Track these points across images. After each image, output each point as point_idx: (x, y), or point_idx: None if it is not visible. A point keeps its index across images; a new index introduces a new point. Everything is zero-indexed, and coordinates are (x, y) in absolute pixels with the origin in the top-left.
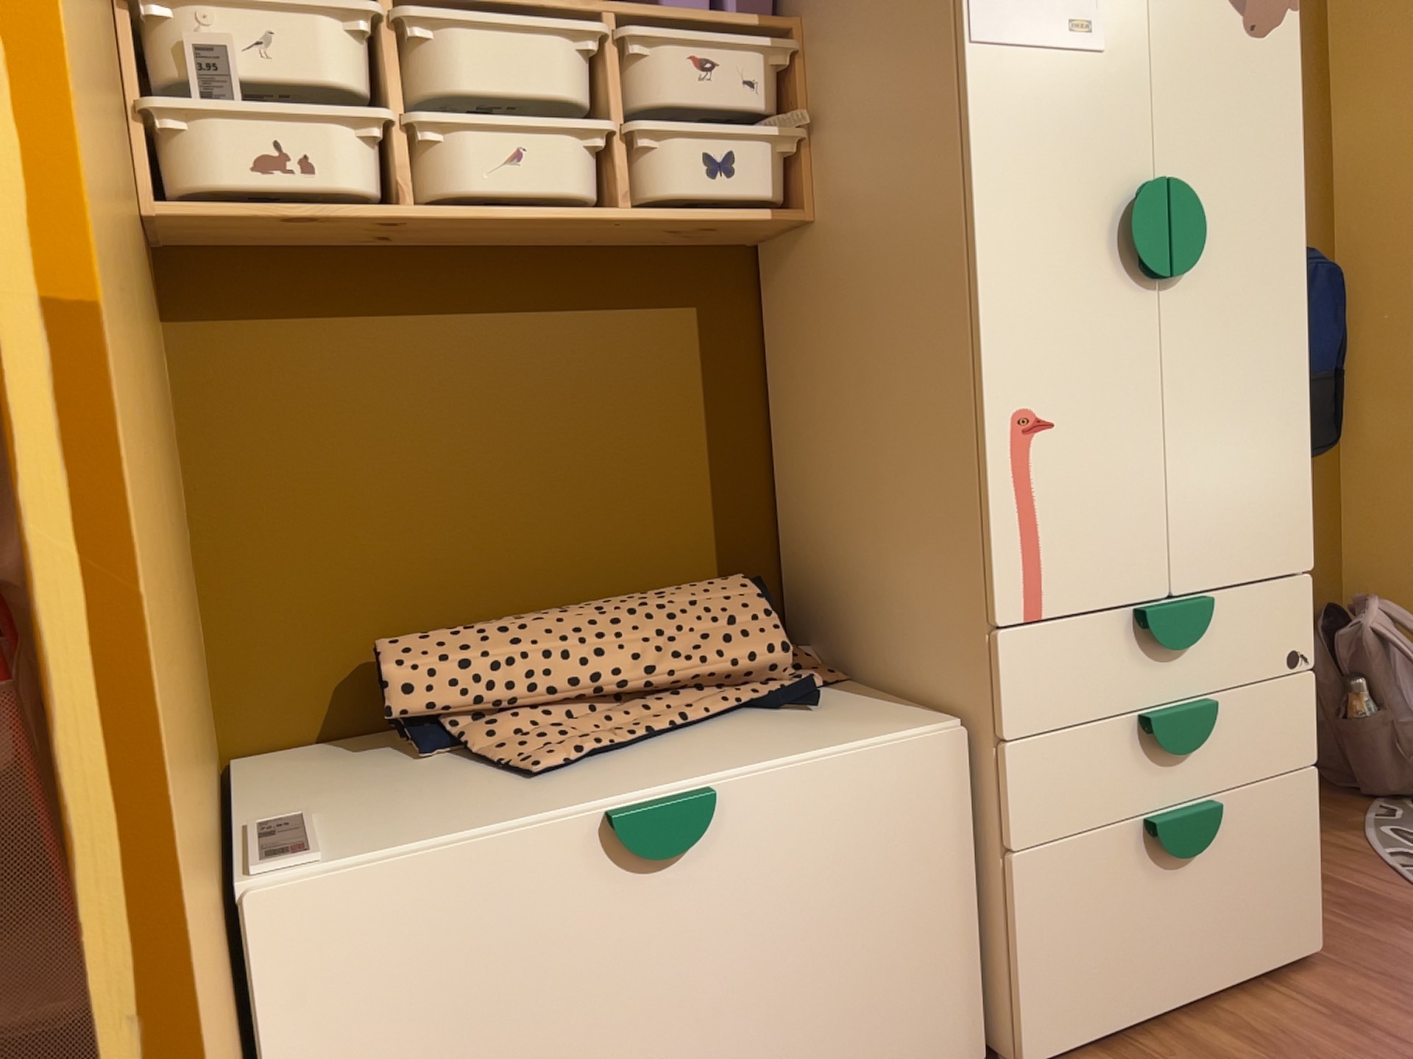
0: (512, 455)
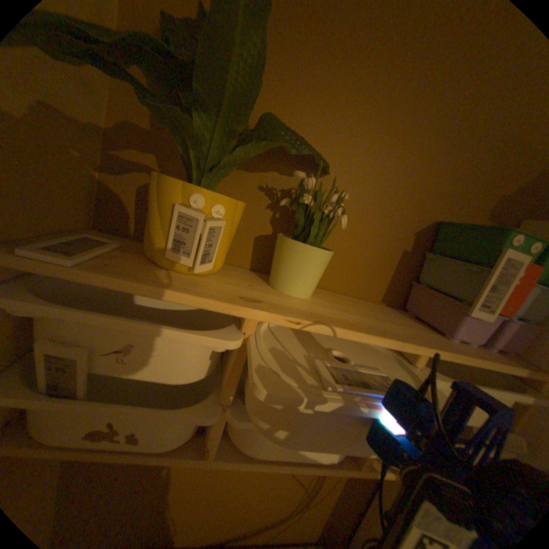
0: (244, 479)
